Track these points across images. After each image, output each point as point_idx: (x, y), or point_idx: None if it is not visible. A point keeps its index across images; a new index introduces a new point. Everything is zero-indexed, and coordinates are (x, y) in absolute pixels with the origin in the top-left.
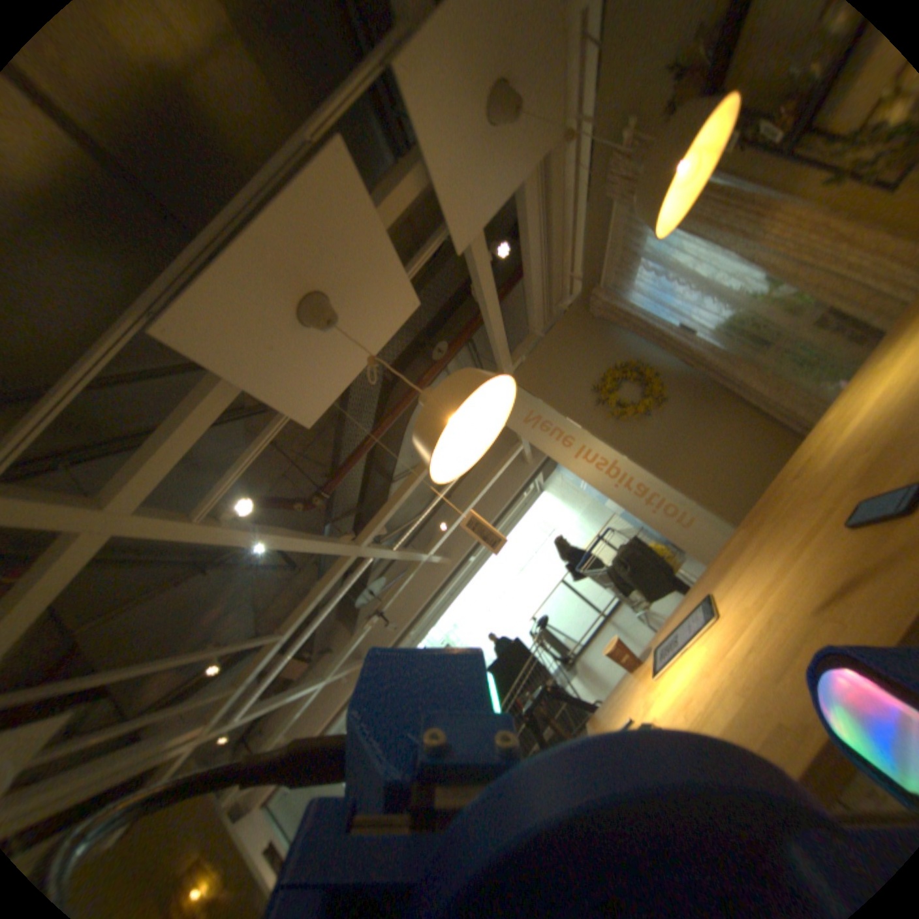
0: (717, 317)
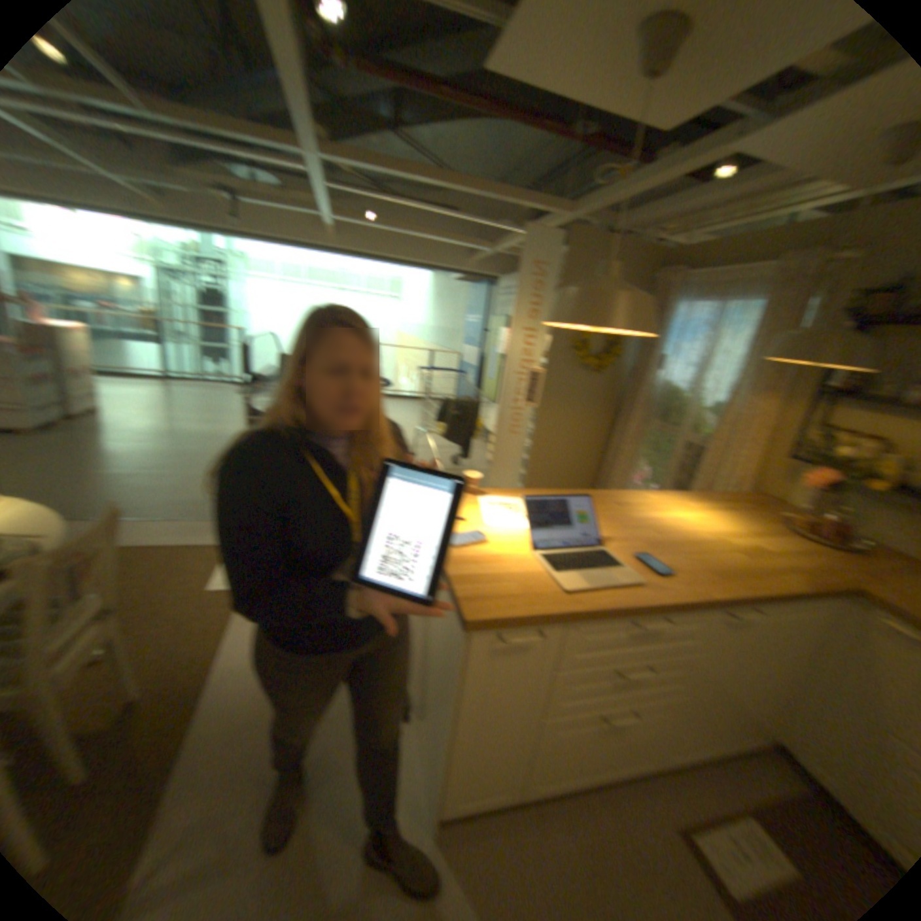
0: (674, 382)
